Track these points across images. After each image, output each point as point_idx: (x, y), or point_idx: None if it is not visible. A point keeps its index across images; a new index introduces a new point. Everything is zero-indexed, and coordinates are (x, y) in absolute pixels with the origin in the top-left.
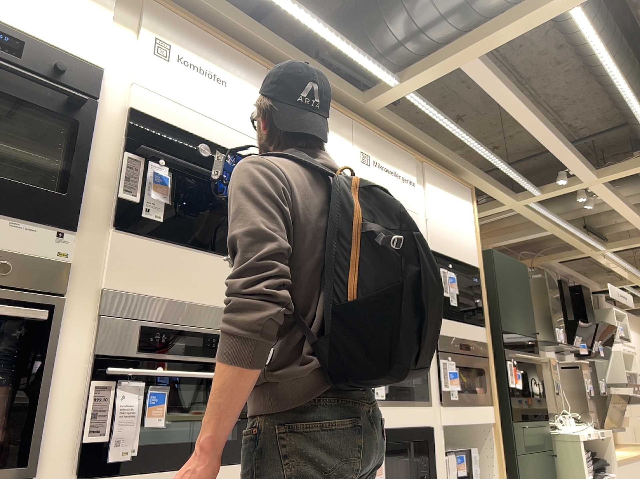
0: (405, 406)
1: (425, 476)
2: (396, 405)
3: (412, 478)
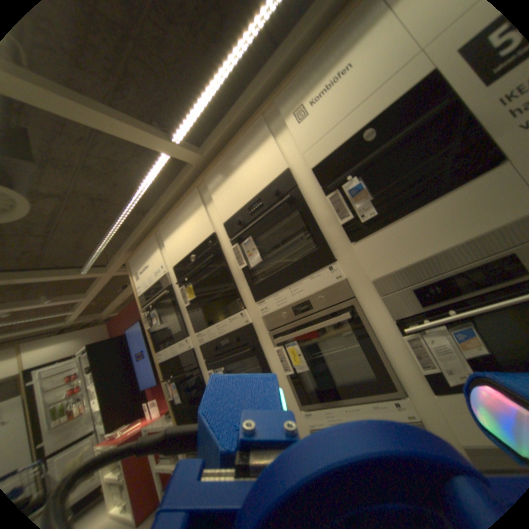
0: None
1: None
2: None
3: None
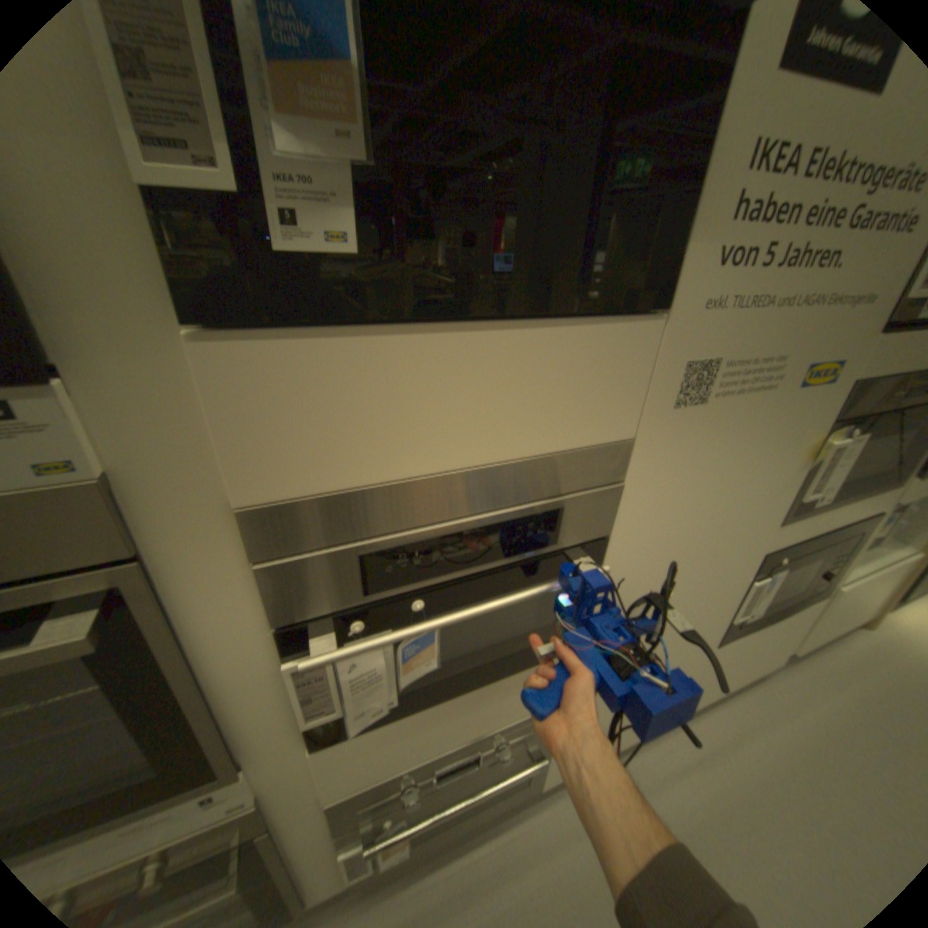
0: (859, 508)
1: (833, 582)
2: (845, 513)
3: (812, 590)
